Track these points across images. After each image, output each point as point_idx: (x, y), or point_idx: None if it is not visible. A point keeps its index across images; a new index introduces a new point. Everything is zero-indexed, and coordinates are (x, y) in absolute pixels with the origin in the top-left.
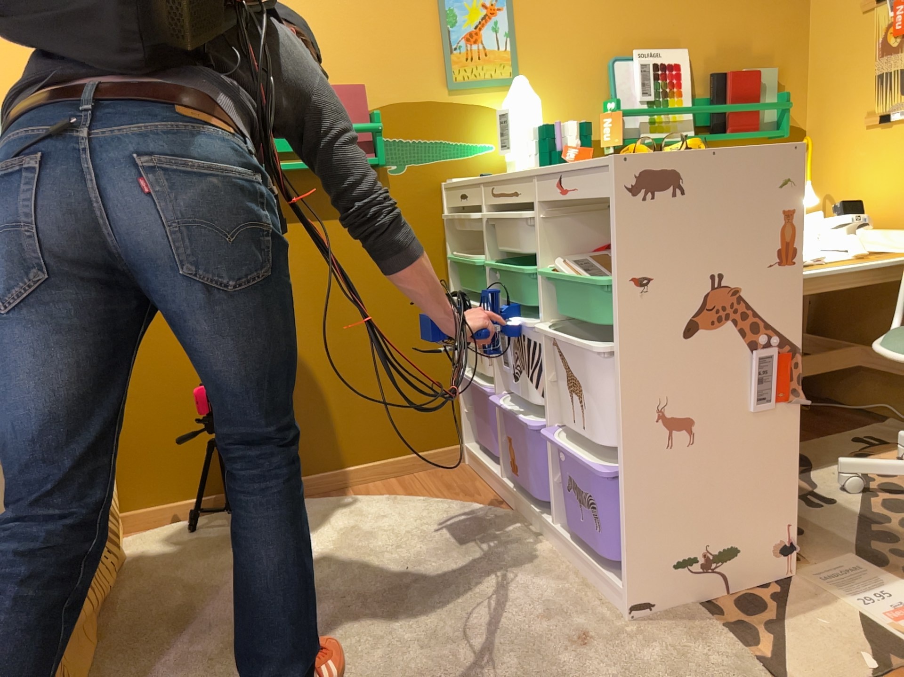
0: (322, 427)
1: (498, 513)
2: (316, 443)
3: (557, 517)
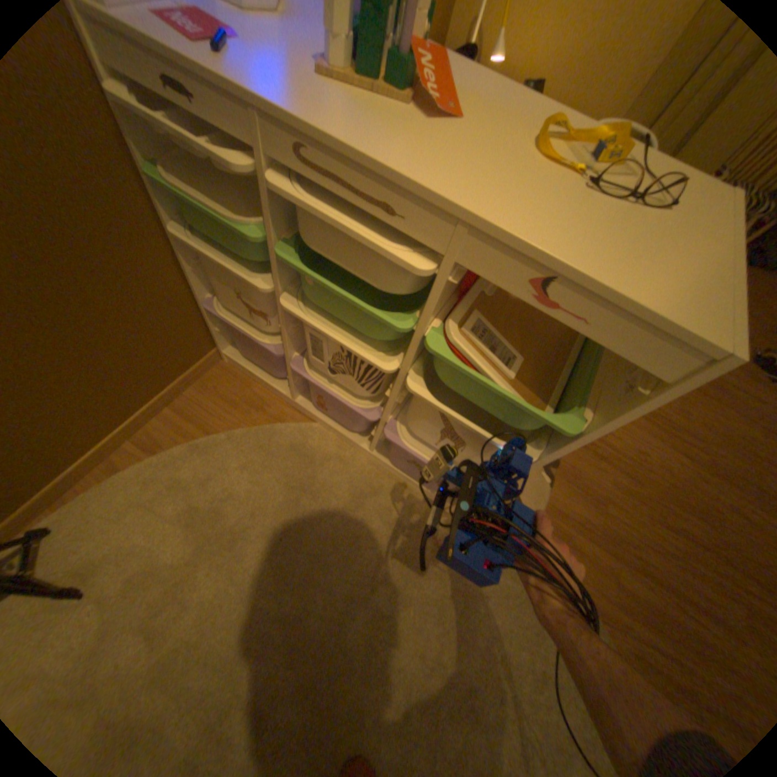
0: (63, 427)
1: (306, 429)
2: (65, 441)
3: (377, 446)
